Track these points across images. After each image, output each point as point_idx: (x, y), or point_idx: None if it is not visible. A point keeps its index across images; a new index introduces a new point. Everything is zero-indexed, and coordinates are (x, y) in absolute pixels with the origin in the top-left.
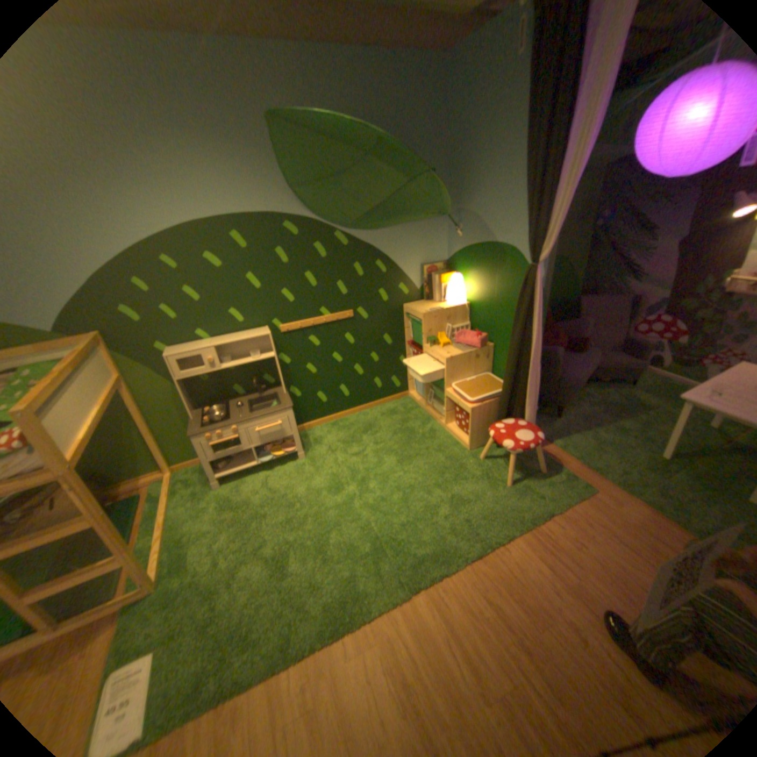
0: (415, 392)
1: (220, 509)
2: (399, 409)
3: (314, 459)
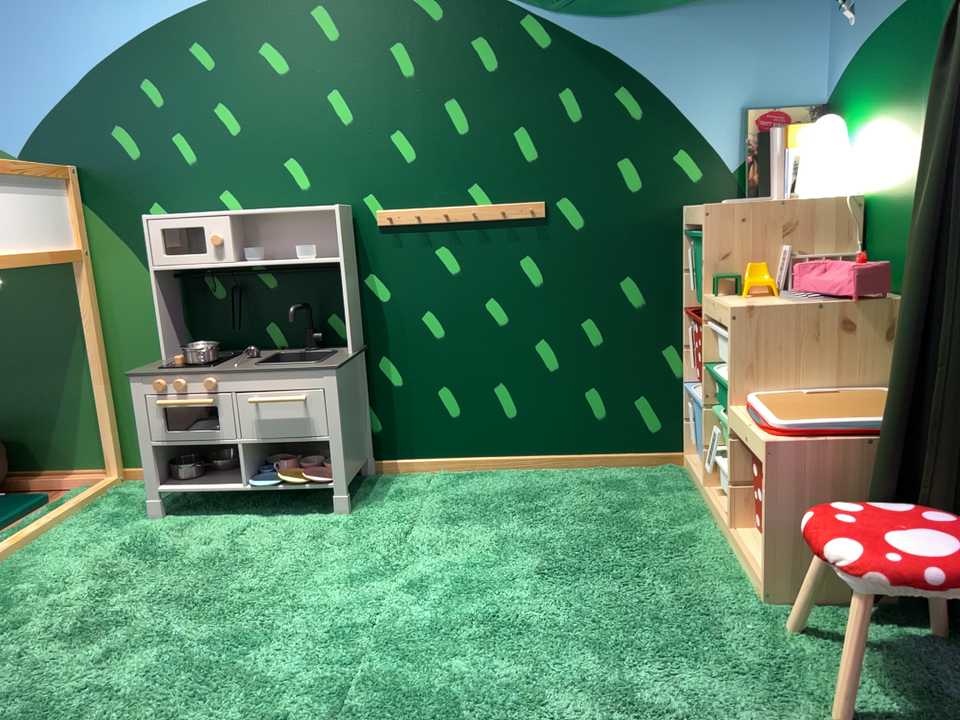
0: (694, 448)
1: (129, 548)
2: (637, 484)
3: (366, 521)
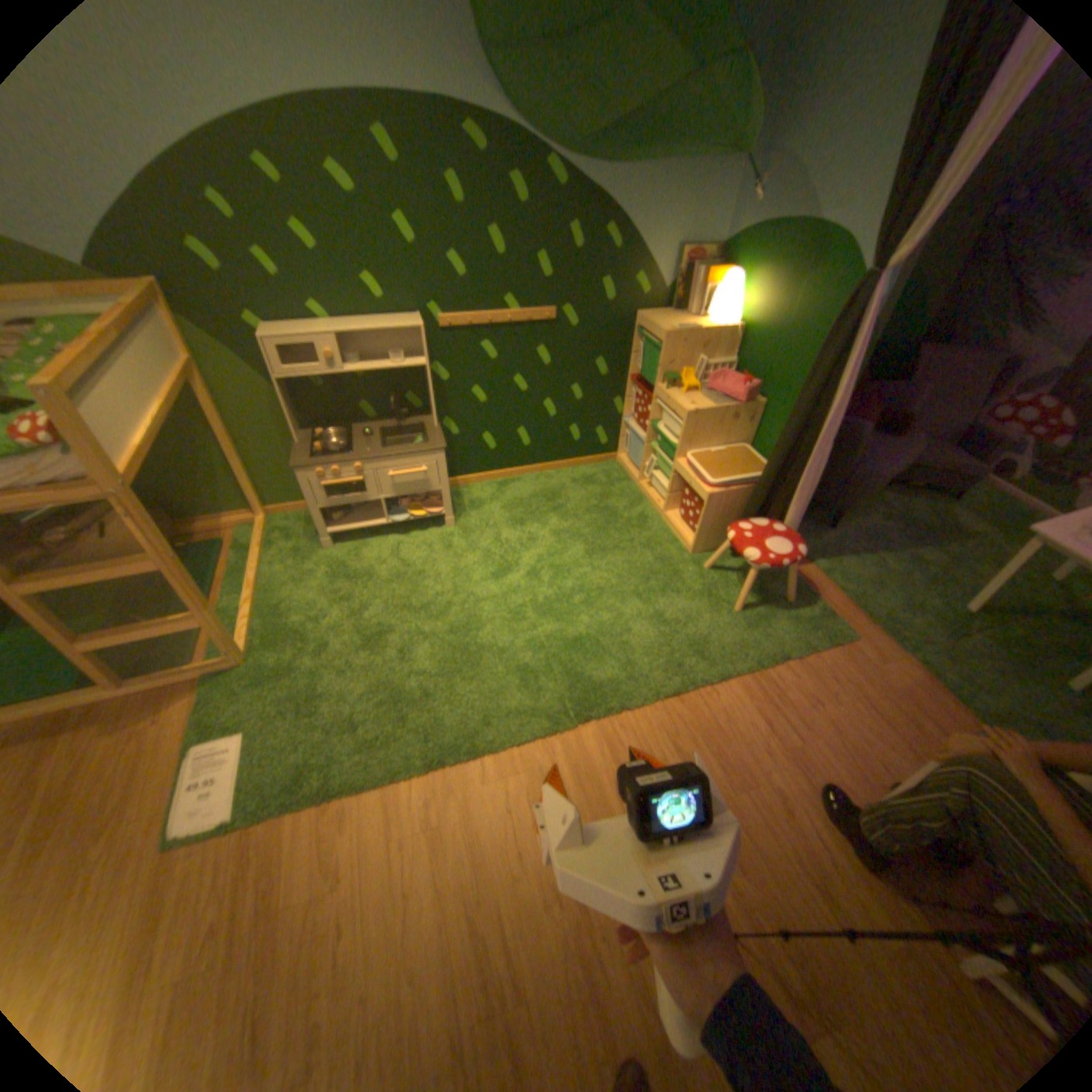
0: (627, 457)
1: (332, 576)
2: (598, 479)
3: (467, 530)
